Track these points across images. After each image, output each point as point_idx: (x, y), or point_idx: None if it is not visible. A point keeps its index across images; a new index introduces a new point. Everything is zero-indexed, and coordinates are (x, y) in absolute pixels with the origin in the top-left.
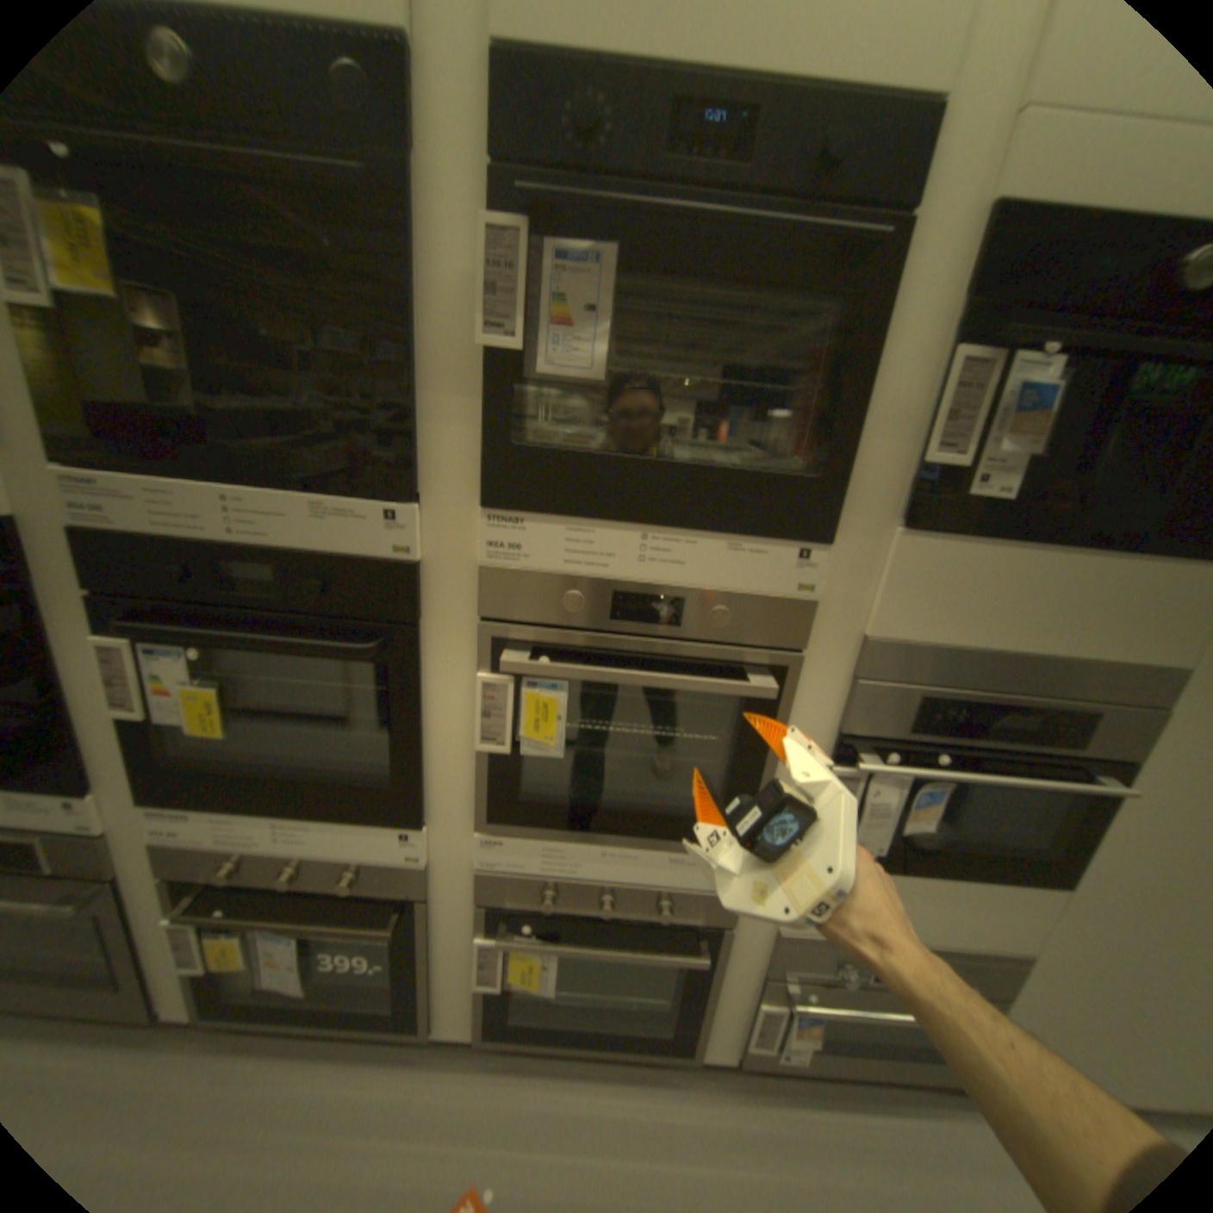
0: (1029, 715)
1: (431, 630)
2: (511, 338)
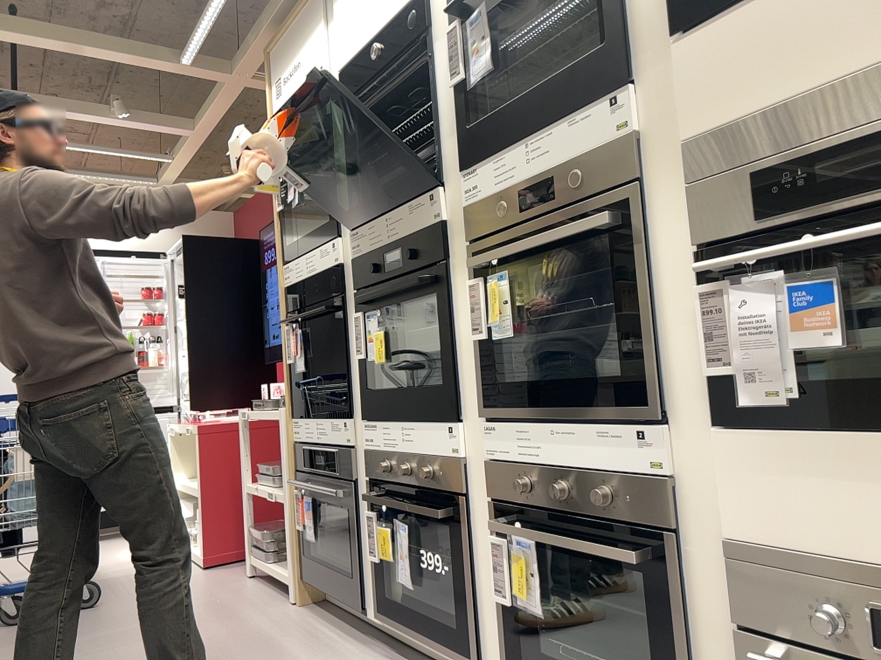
0: None
1: (453, 264)
2: (458, 76)
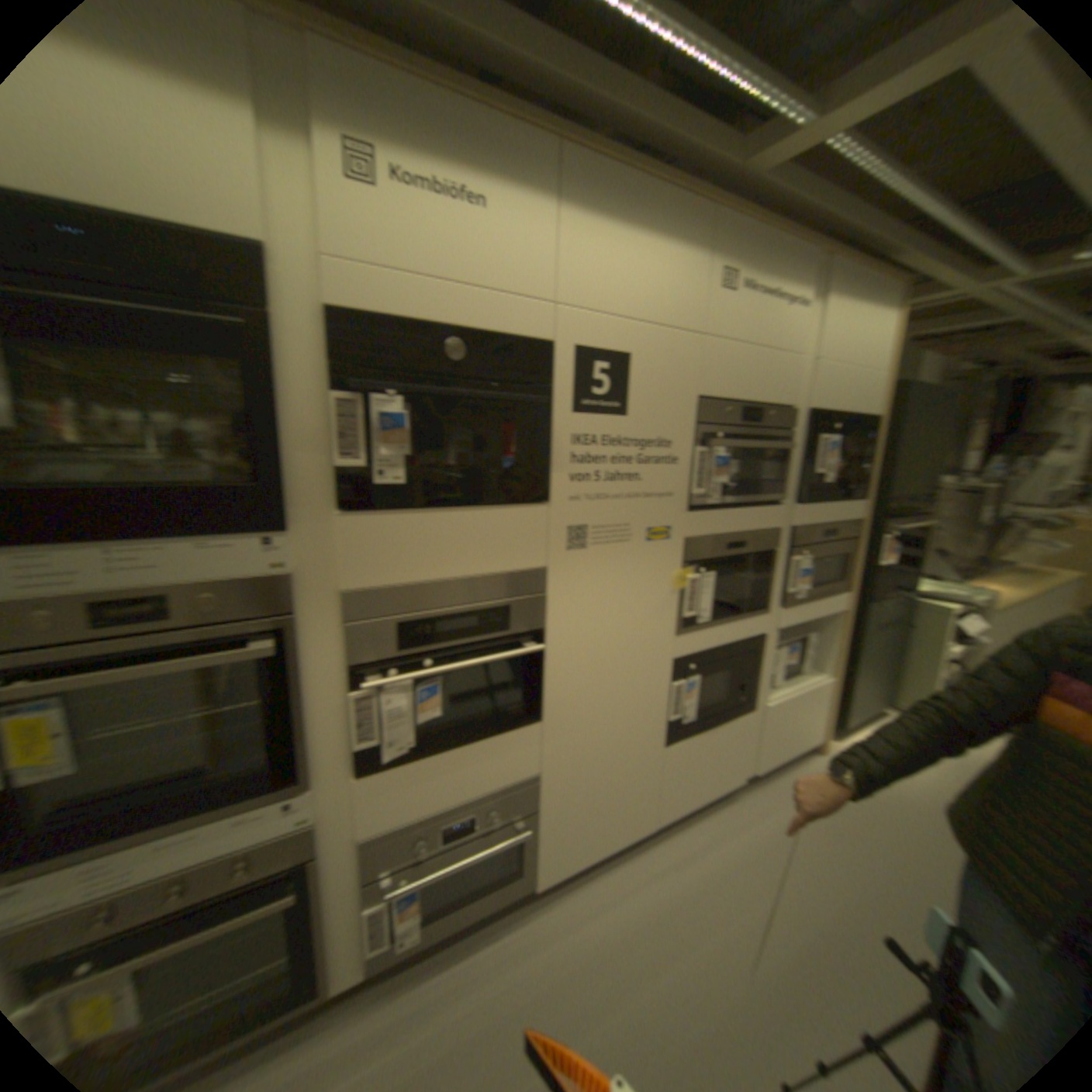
0: (465, 619)
1: None
2: None
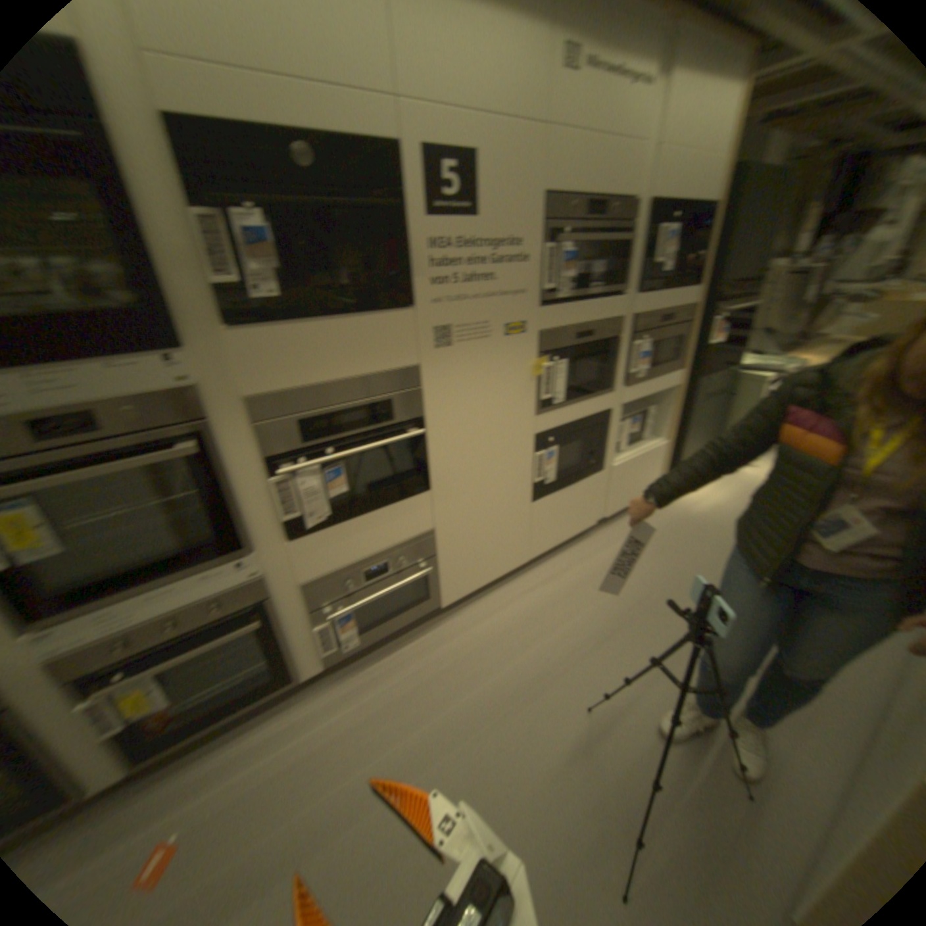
0: (354, 414)
1: None
2: None
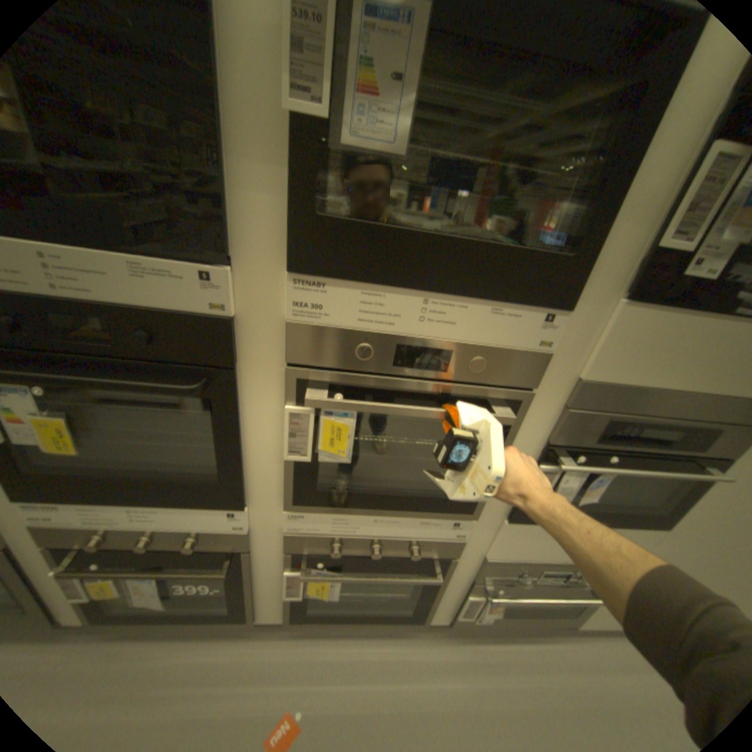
0: (678, 432)
1: (246, 372)
2: (319, 102)
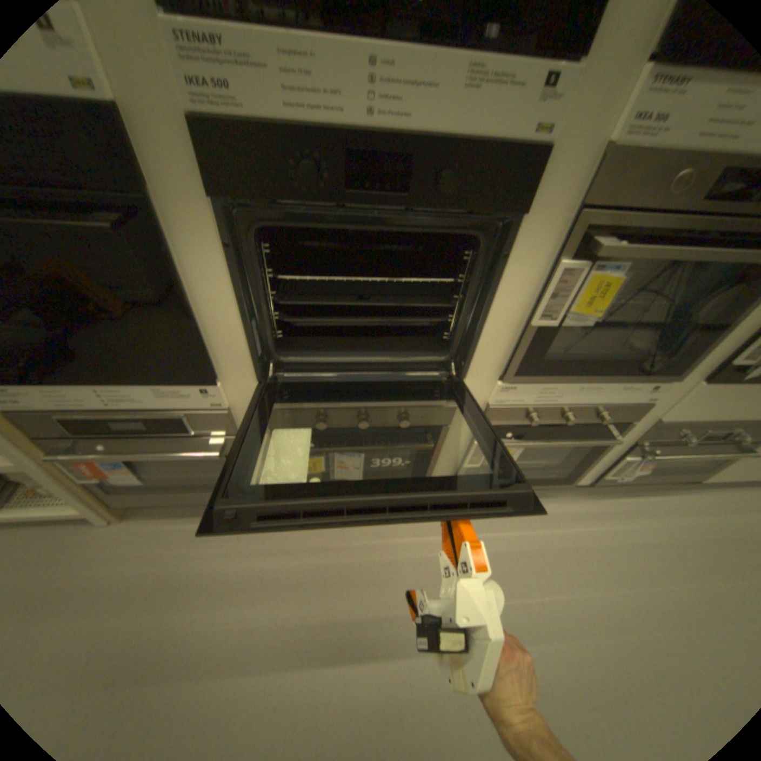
0: None
1: (529, 220)
2: None
